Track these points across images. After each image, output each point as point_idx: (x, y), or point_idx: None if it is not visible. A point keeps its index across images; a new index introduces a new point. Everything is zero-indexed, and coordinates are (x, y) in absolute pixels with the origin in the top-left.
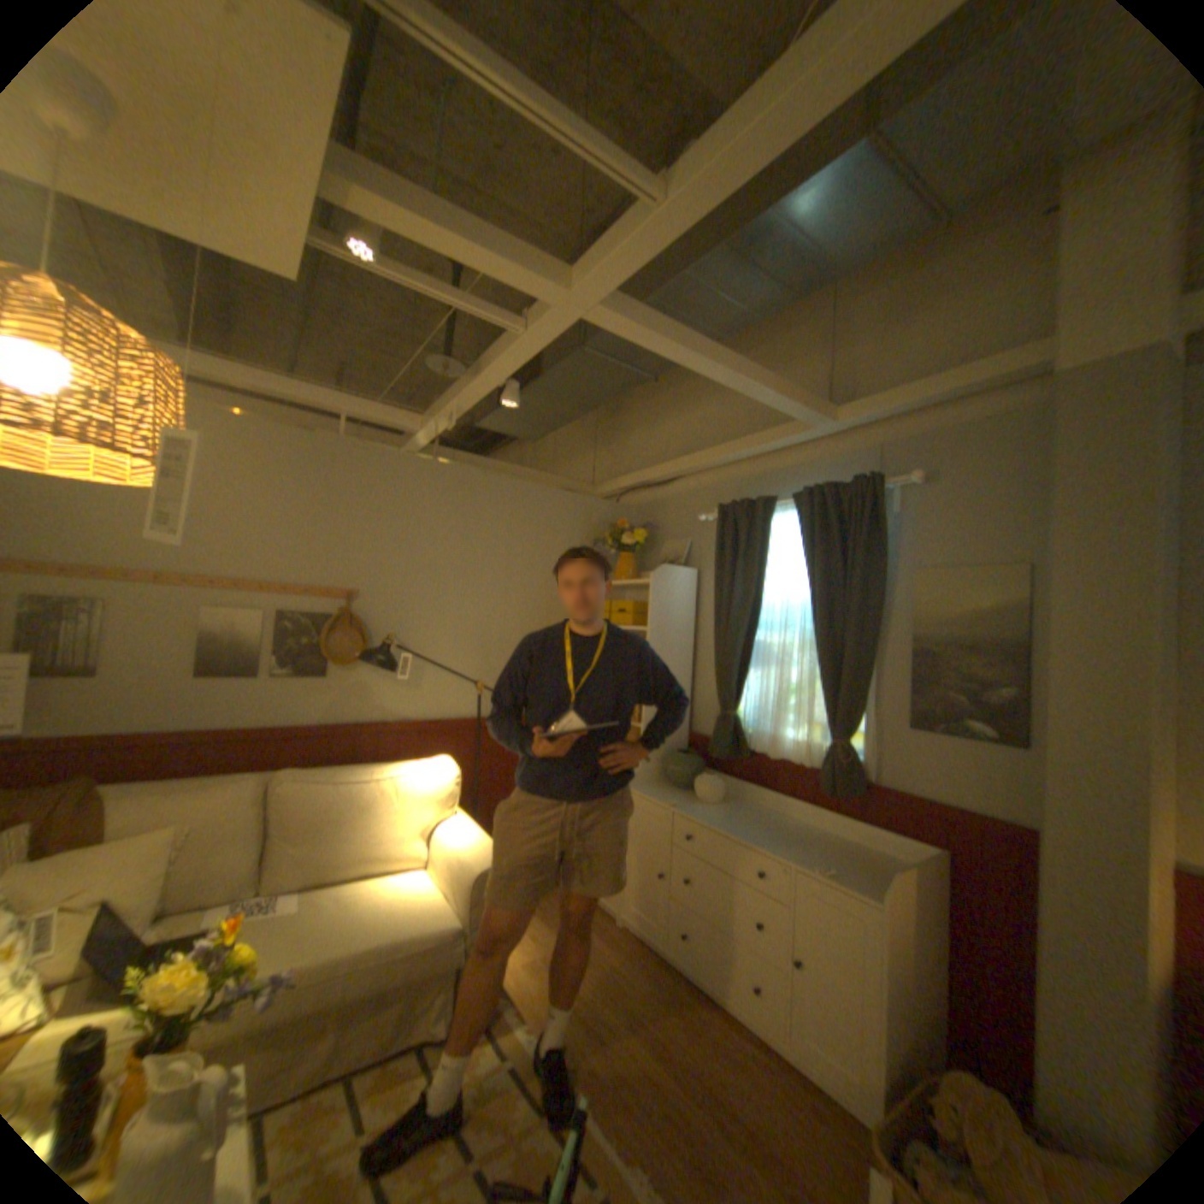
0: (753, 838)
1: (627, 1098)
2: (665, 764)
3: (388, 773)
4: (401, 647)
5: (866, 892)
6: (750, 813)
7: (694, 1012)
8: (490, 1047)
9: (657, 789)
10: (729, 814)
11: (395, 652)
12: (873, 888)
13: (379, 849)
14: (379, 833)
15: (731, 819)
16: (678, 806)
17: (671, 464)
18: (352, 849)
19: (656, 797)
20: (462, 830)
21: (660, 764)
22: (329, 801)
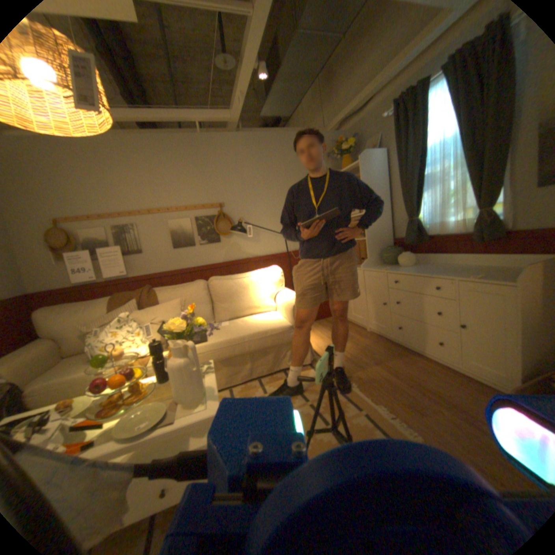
0: (432, 272)
1: (375, 384)
2: (382, 255)
3: (251, 273)
4: (247, 223)
5: (505, 280)
6: (432, 266)
7: (408, 357)
8: (312, 369)
9: (378, 266)
10: (419, 267)
11: (245, 226)
12: (510, 278)
13: (254, 302)
14: (253, 296)
15: (419, 269)
16: (389, 269)
17: (364, 90)
18: (244, 302)
19: (378, 268)
20: (287, 292)
21: (379, 255)
22: (231, 284)
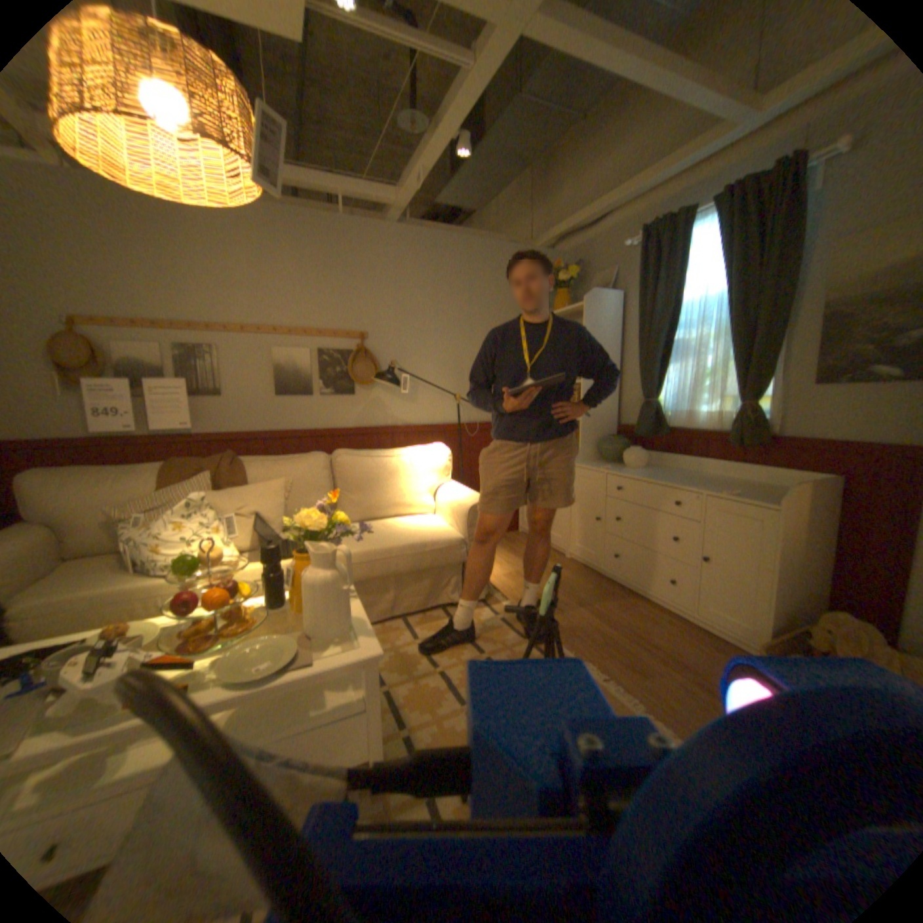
0: (672, 481)
1: (580, 634)
2: (599, 446)
3: (403, 451)
4: (401, 371)
5: (766, 501)
6: (669, 471)
7: (624, 599)
8: (487, 608)
9: (593, 463)
10: (652, 471)
11: (397, 375)
12: (773, 499)
13: (404, 496)
14: (403, 487)
15: (653, 473)
16: (611, 469)
17: (601, 200)
18: (387, 496)
19: (593, 466)
20: (456, 487)
21: (595, 447)
22: (370, 465)
